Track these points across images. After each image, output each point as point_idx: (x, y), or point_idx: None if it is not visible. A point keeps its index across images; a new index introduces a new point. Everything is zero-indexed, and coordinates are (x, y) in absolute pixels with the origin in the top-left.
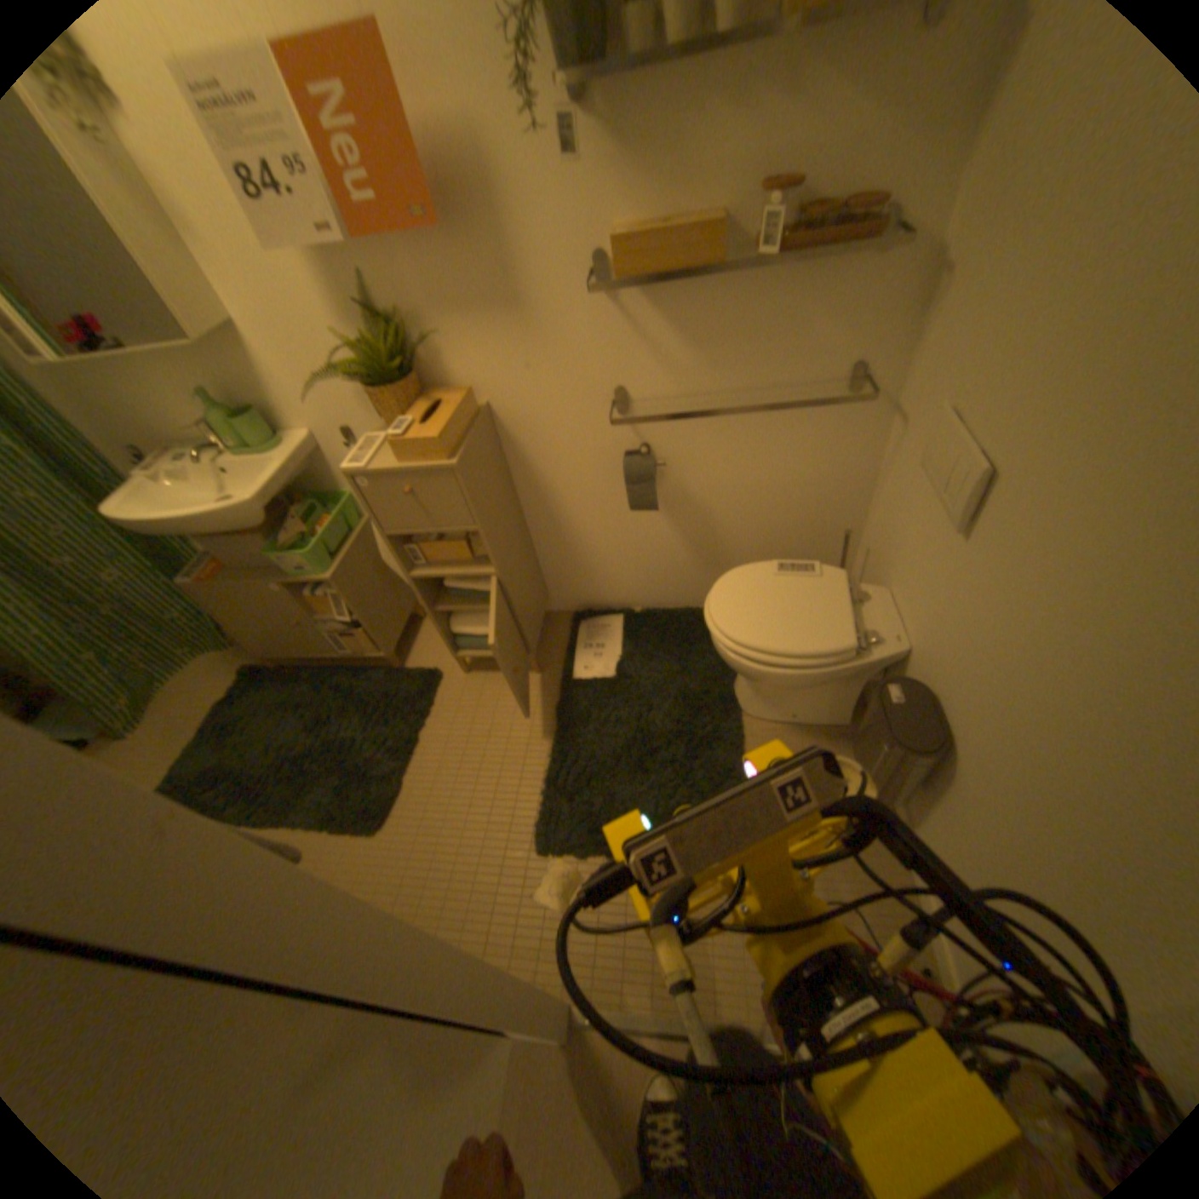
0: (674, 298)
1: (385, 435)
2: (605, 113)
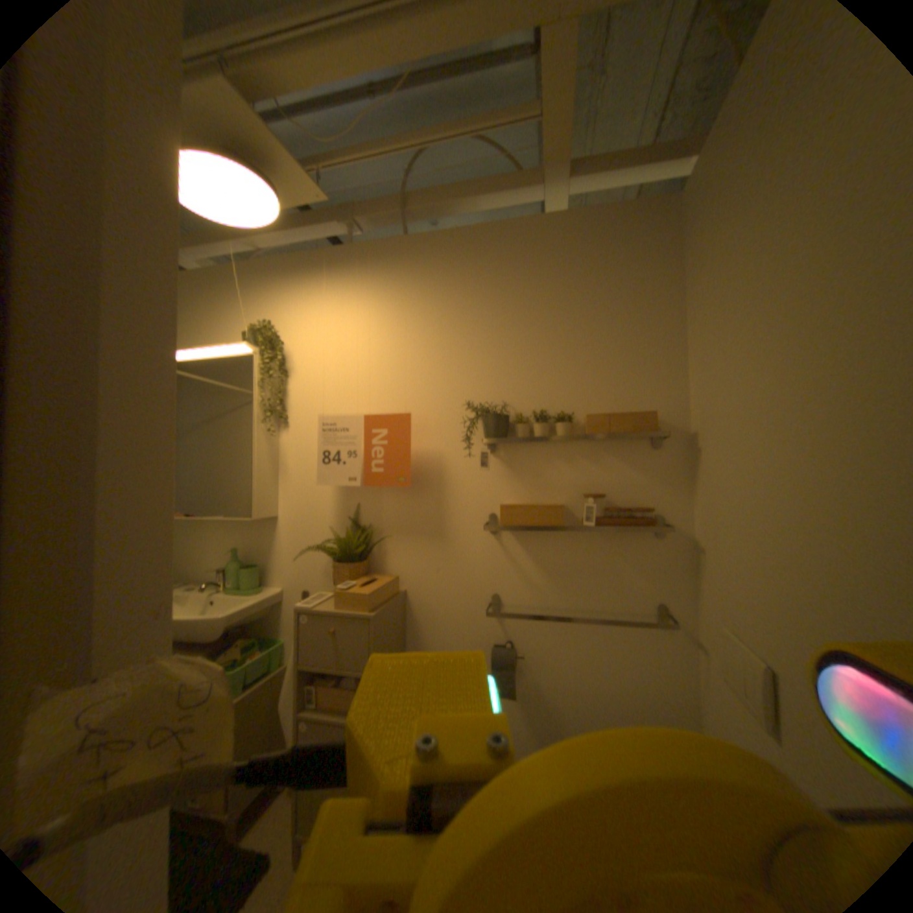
0: (535, 544)
1: (332, 594)
2: (504, 457)
